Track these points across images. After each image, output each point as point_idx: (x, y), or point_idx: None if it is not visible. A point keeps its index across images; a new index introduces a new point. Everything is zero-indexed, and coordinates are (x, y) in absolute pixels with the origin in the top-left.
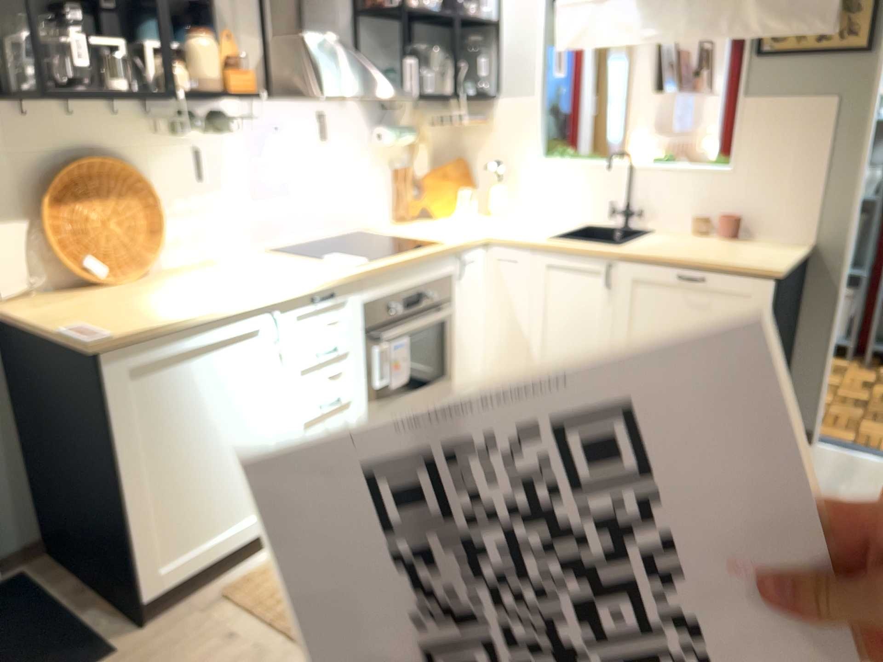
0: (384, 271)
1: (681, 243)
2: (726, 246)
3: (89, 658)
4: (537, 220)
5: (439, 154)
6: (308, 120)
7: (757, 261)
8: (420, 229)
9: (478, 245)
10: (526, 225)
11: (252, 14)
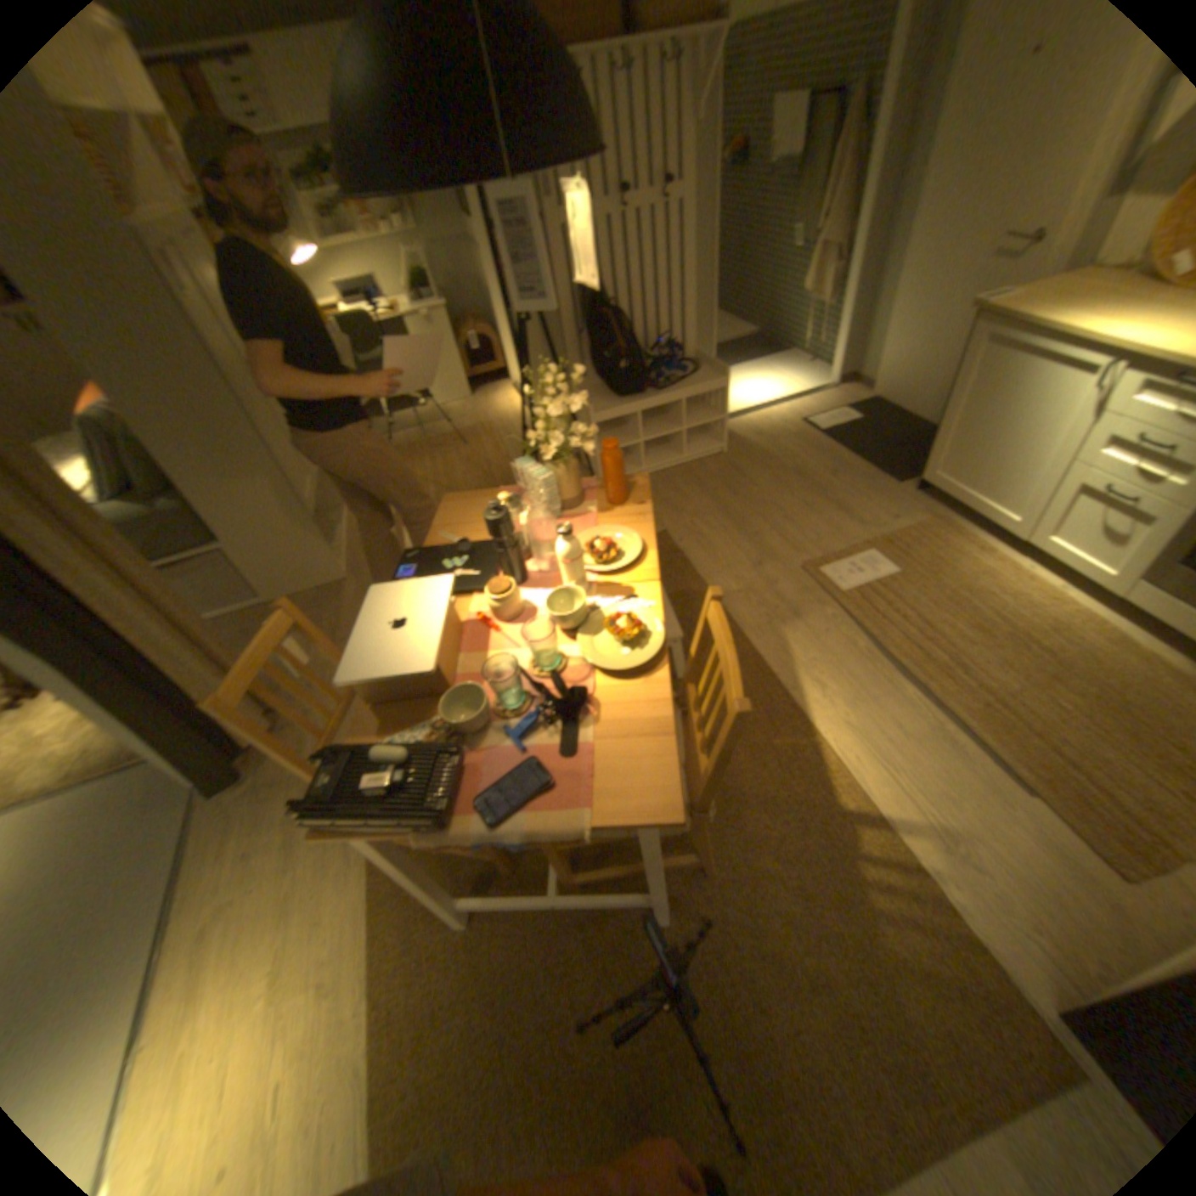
0: None
1: None
2: None
3: (897, 476)
4: None
5: None
6: None
7: None
8: None
9: None
10: None
11: None
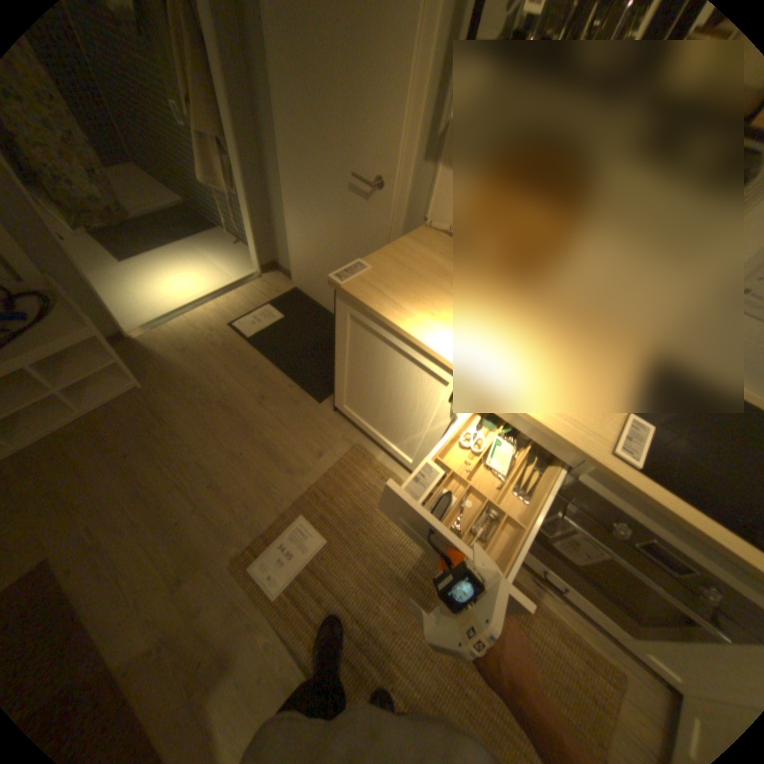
0: (646, 500)
1: None
2: None
3: (319, 394)
4: None
5: None
6: None
7: None
8: None
9: None
10: None
11: None
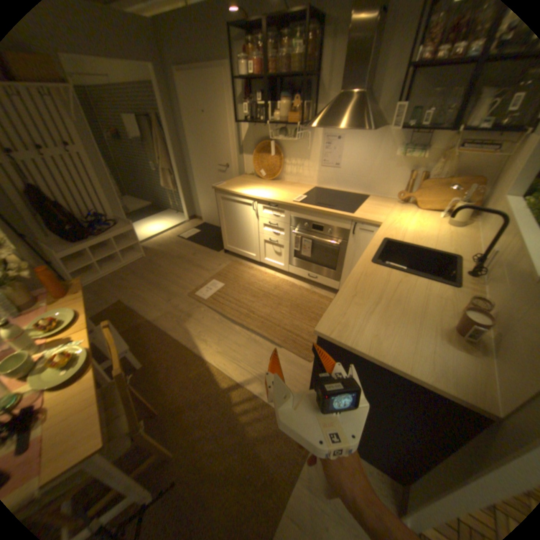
0: (301, 209)
1: (411, 295)
2: (414, 320)
3: (217, 249)
4: (464, 239)
5: (473, 170)
6: (358, 135)
7: (350, 324)
8: (388, 207)
9: (373, 224)
10: (434, 234)
11: (338, 81)
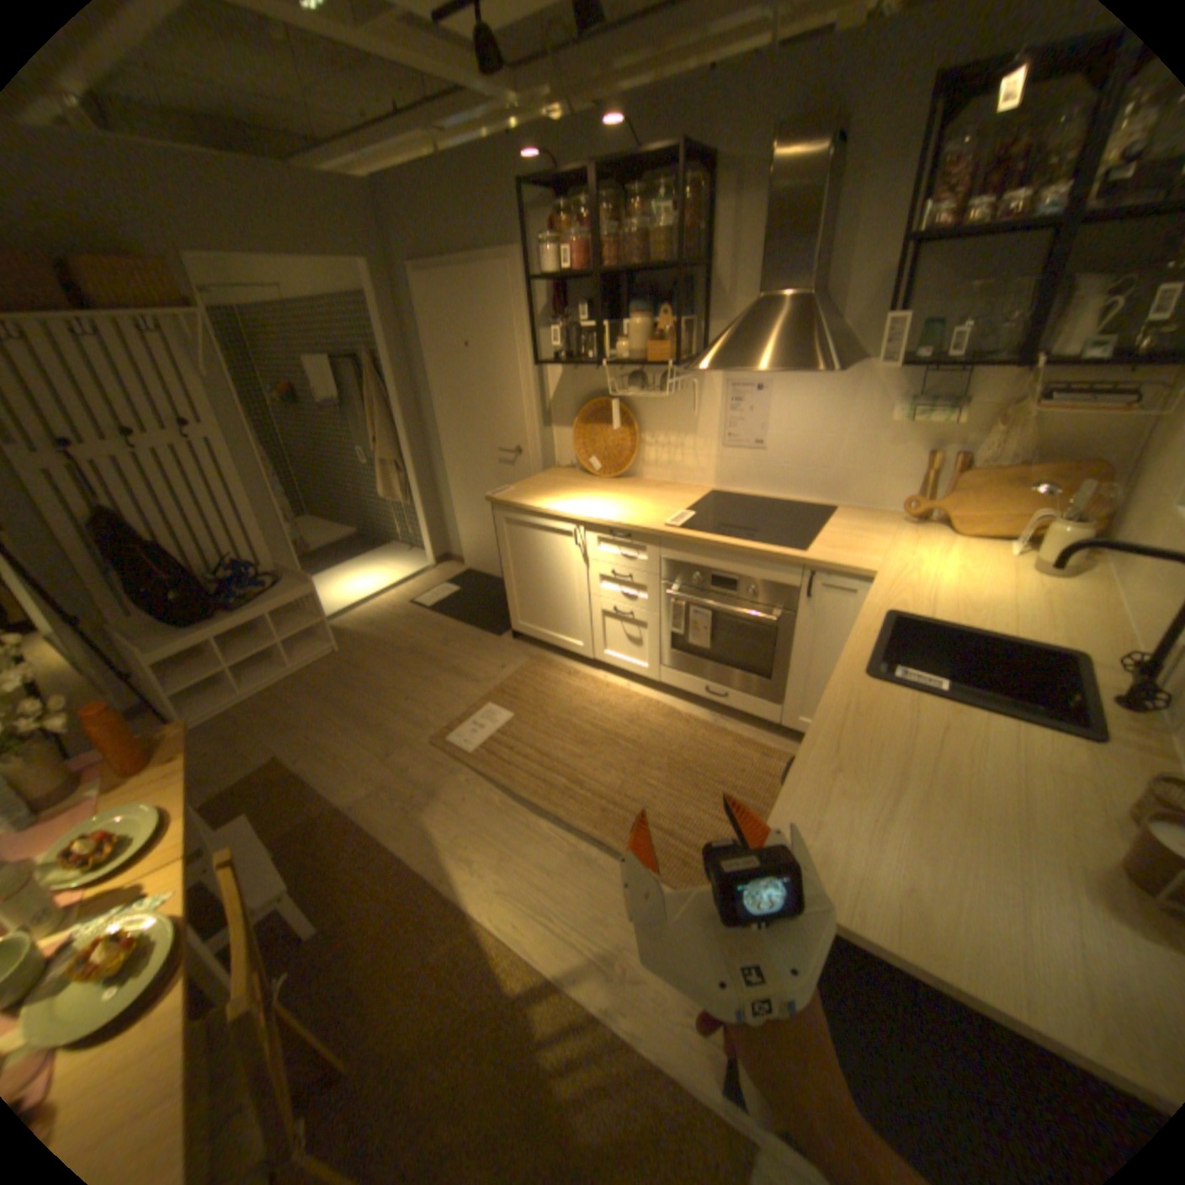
0: (684, 542)
1: (980, 765)
2: (1003, 842)
3: (496, 631)
4: (1082, 607)
5: (1076, 447)
6: (801, 381)
7: (836, 855)
8: (884, 533)
9: (853, 576)
10: (1007, 598)
11: (751, 276)
